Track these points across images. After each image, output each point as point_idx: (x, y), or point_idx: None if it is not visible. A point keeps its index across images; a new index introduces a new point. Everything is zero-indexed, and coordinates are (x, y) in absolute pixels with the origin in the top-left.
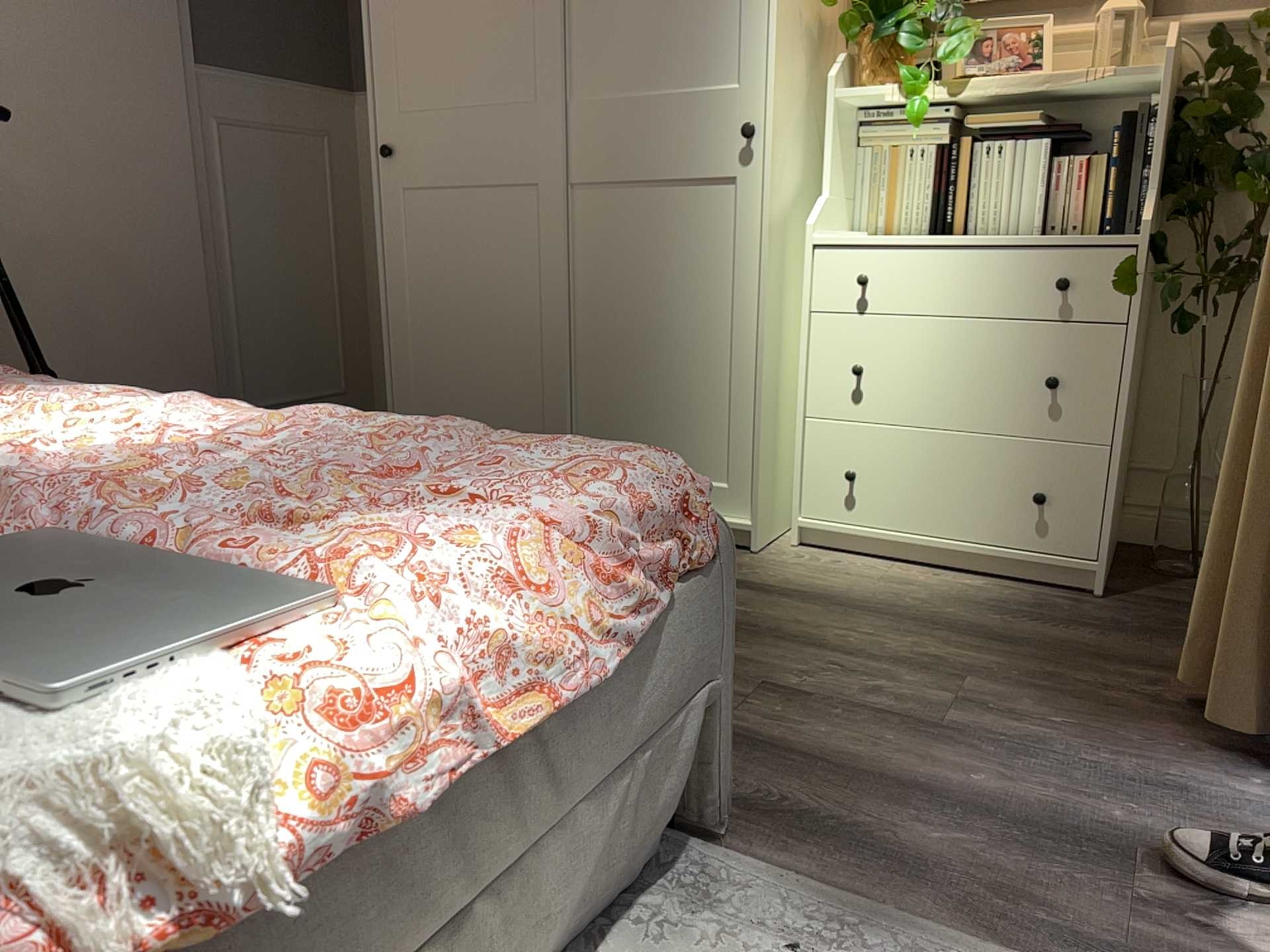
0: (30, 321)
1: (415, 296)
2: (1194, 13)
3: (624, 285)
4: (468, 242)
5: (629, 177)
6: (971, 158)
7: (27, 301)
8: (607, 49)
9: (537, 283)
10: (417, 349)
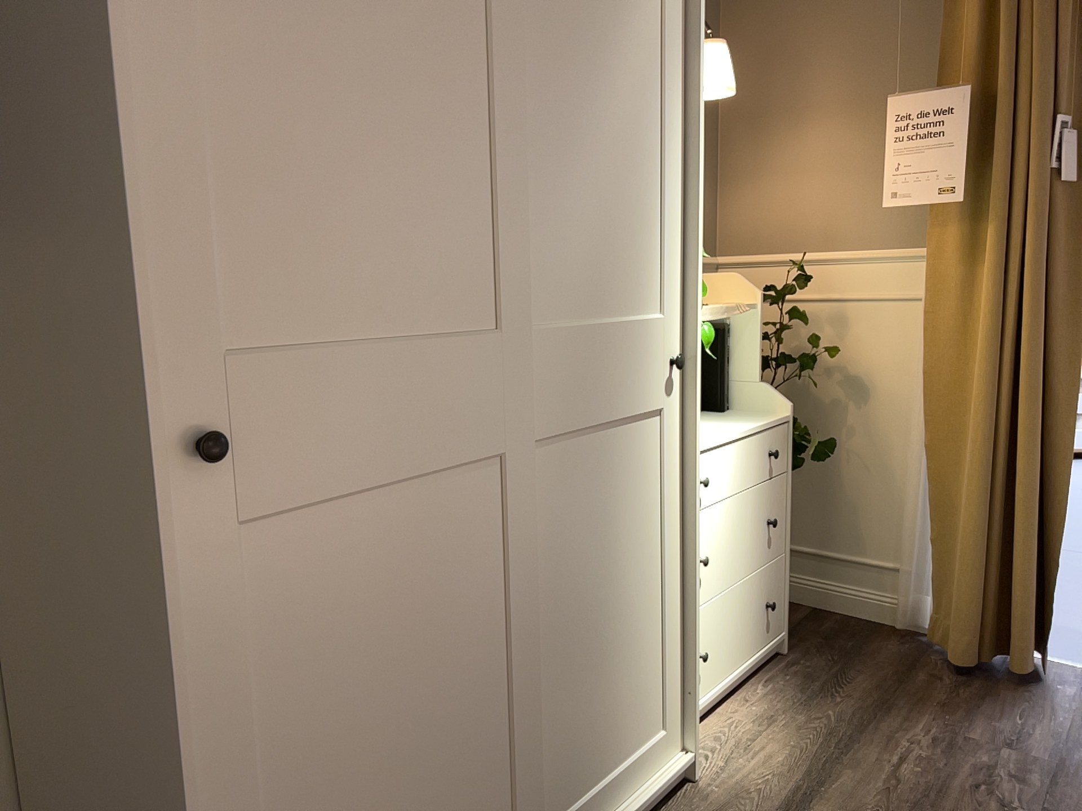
0: None
1: (268, 747)
2: None
3: (580, 559)
4: (392, 581)
5: (587, 421)
6: None
7: None
8: (560, 258)
9: (503, 602)
10: None
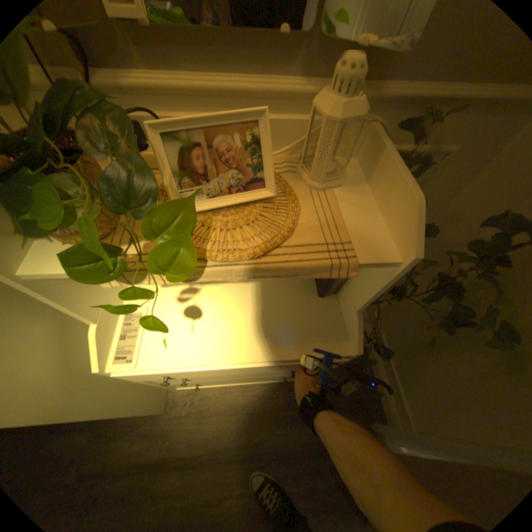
0: None
1: None
2: (392, 81)
3: None
4: None
5: None
6: None
7: None
8: None
9: None
10: None
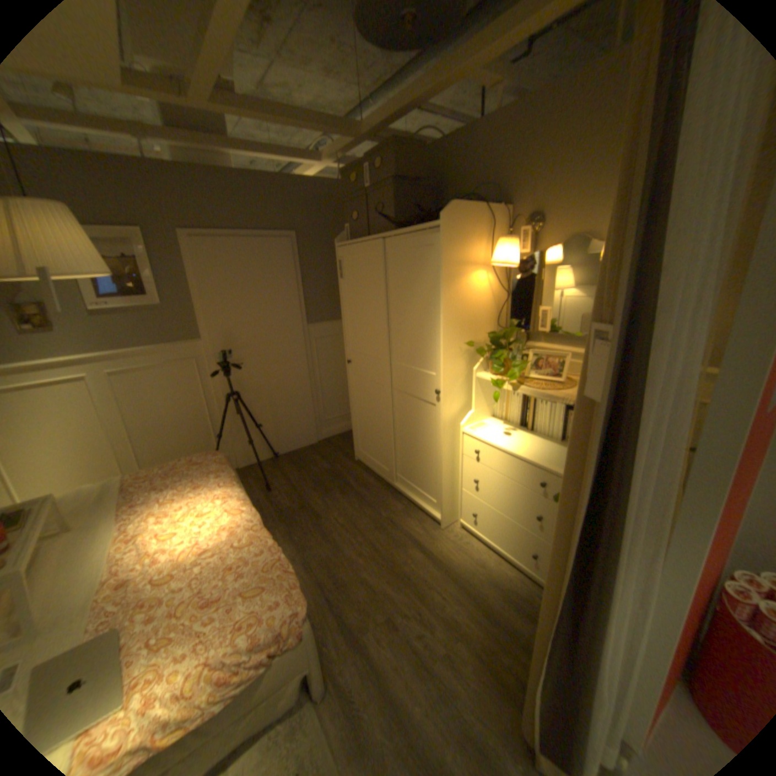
0: (257, 409)
1: (358, 407)
2: None
3: (407, 426)
4: (369, 397)
5: (407, 393)
6: (535, 404)
7: (256, 404)
8: (401, 350)
9: (385, 417)
10: (359, 422)
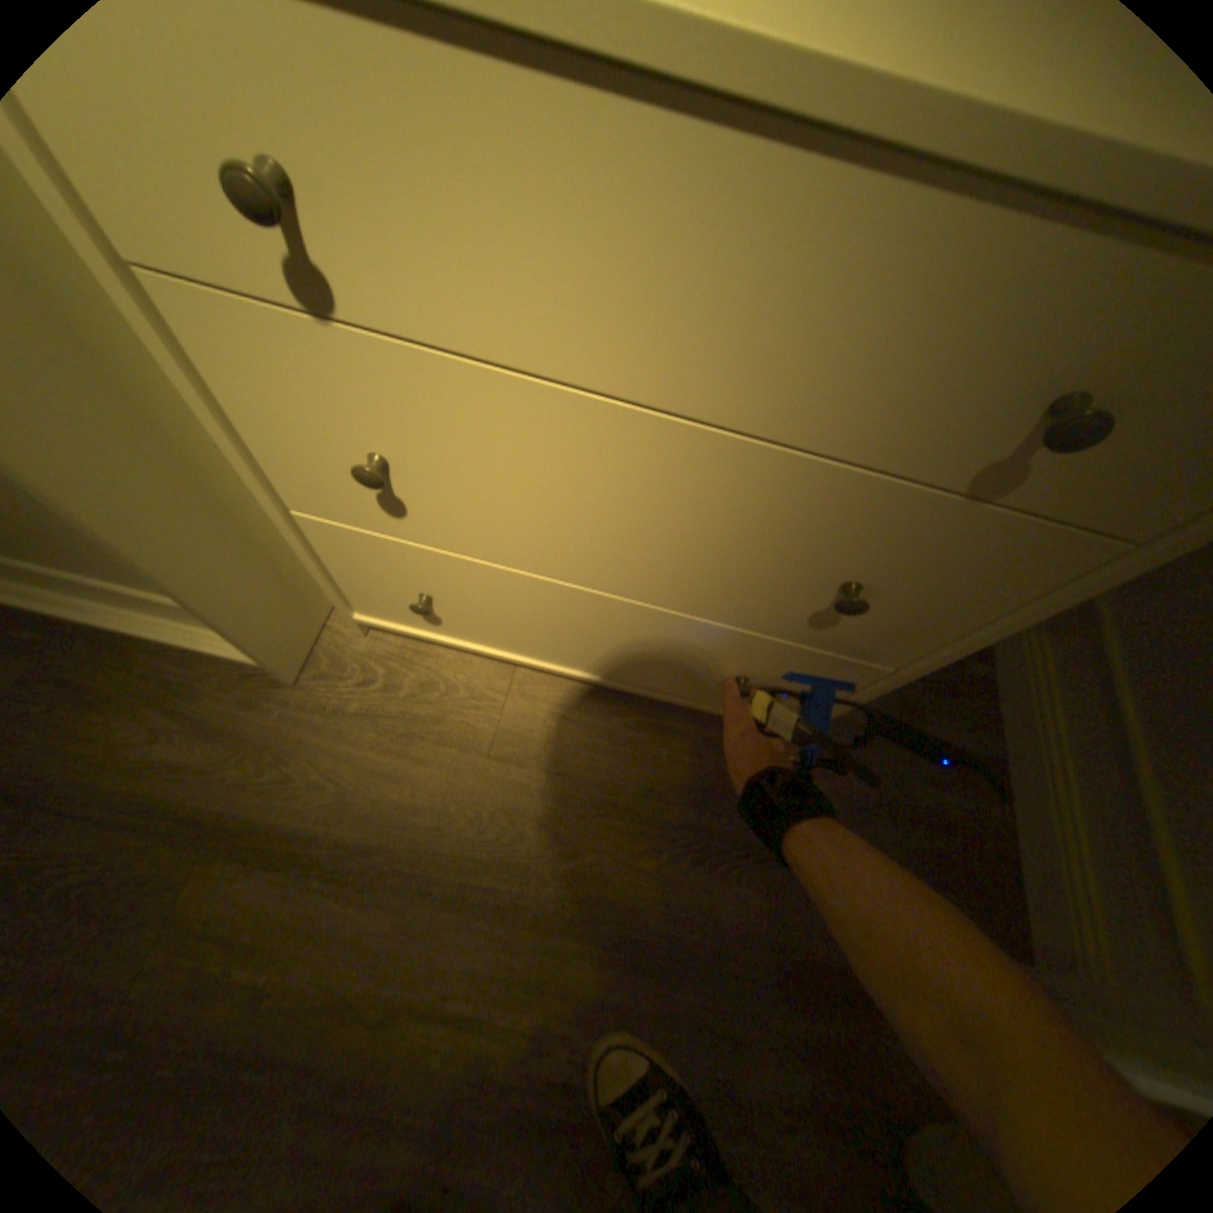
0: None
1: None
2: None
3: None
4: None
5: None
6: None
7: None
8: None
9: None
10: None
